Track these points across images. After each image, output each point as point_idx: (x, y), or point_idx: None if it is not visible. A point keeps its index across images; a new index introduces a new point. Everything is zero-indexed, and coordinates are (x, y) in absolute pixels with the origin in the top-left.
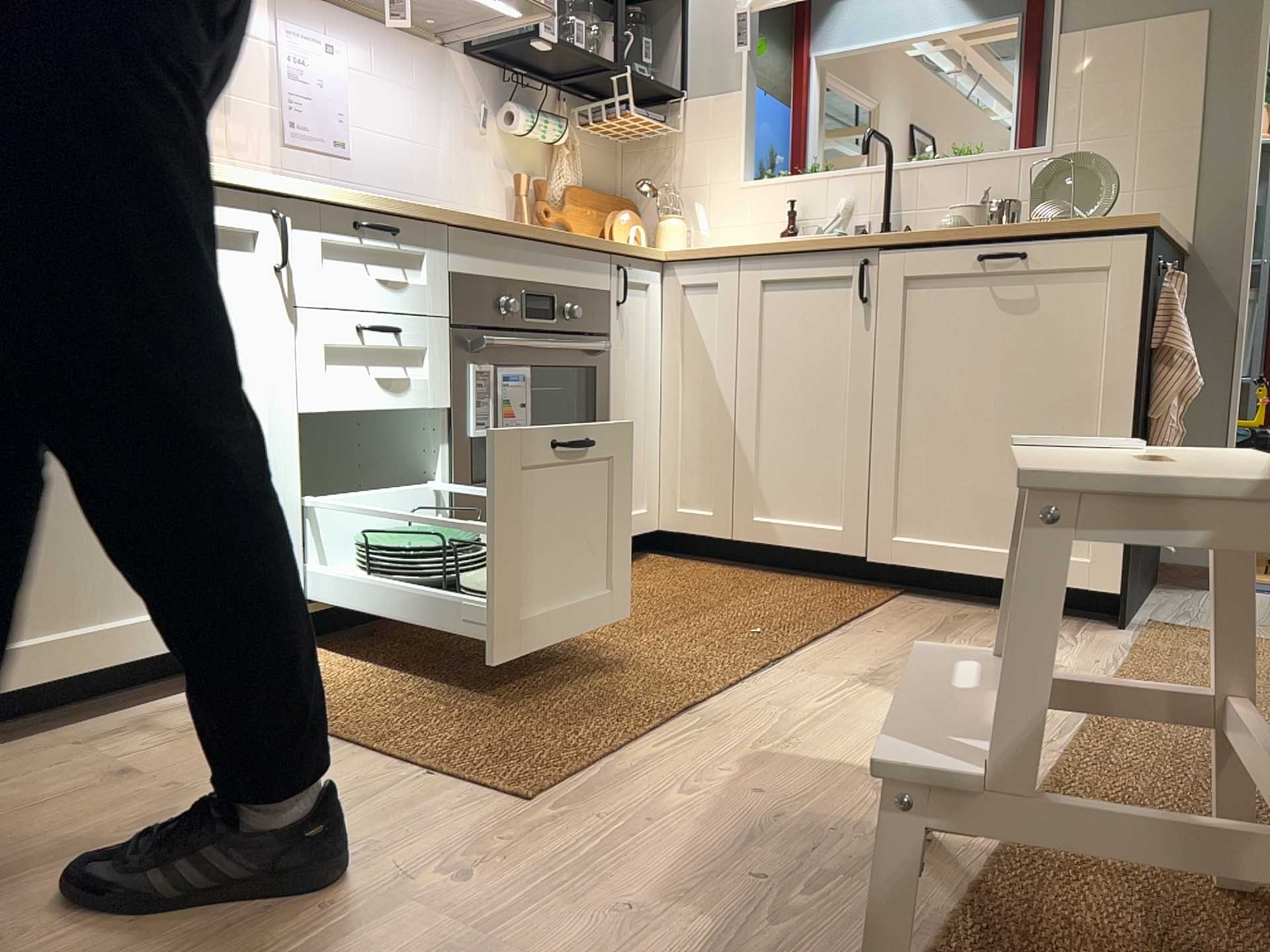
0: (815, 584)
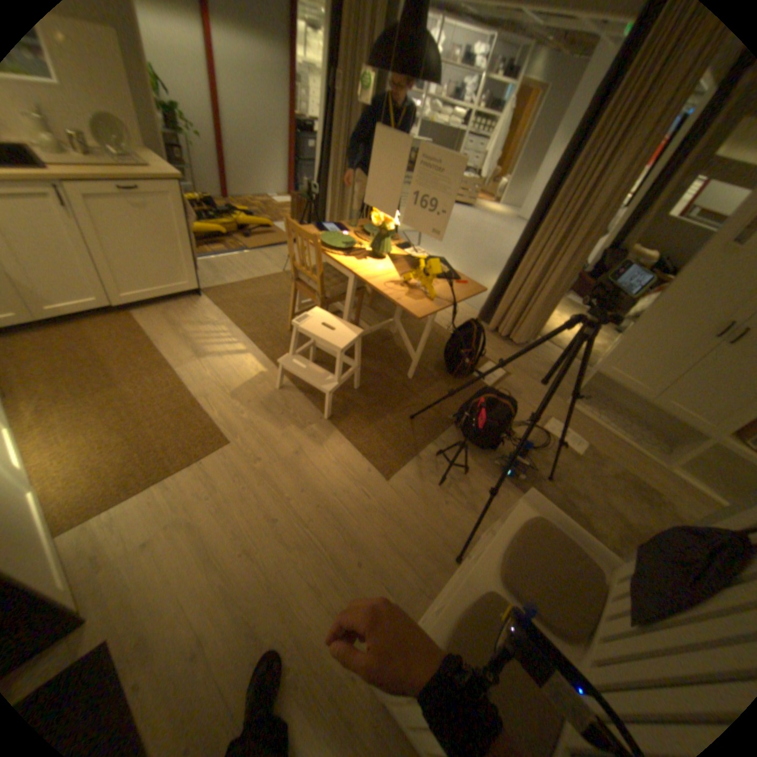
0: (95, 321)
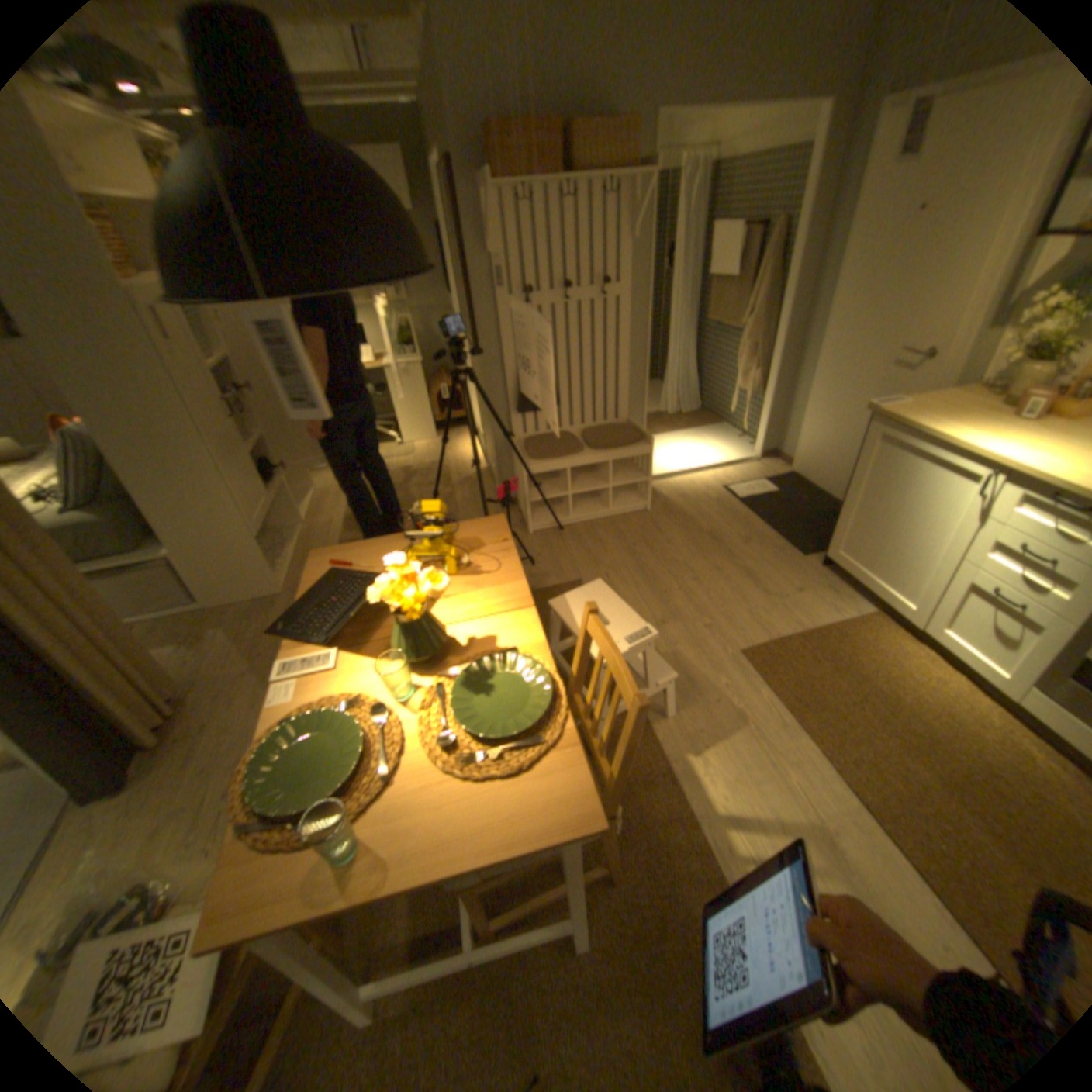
0: None
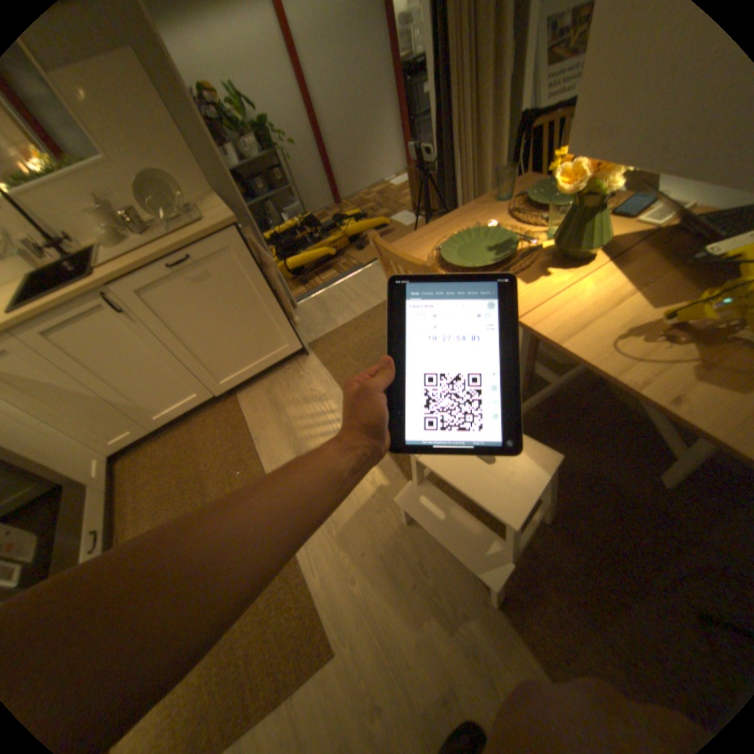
0: (203, 418)
